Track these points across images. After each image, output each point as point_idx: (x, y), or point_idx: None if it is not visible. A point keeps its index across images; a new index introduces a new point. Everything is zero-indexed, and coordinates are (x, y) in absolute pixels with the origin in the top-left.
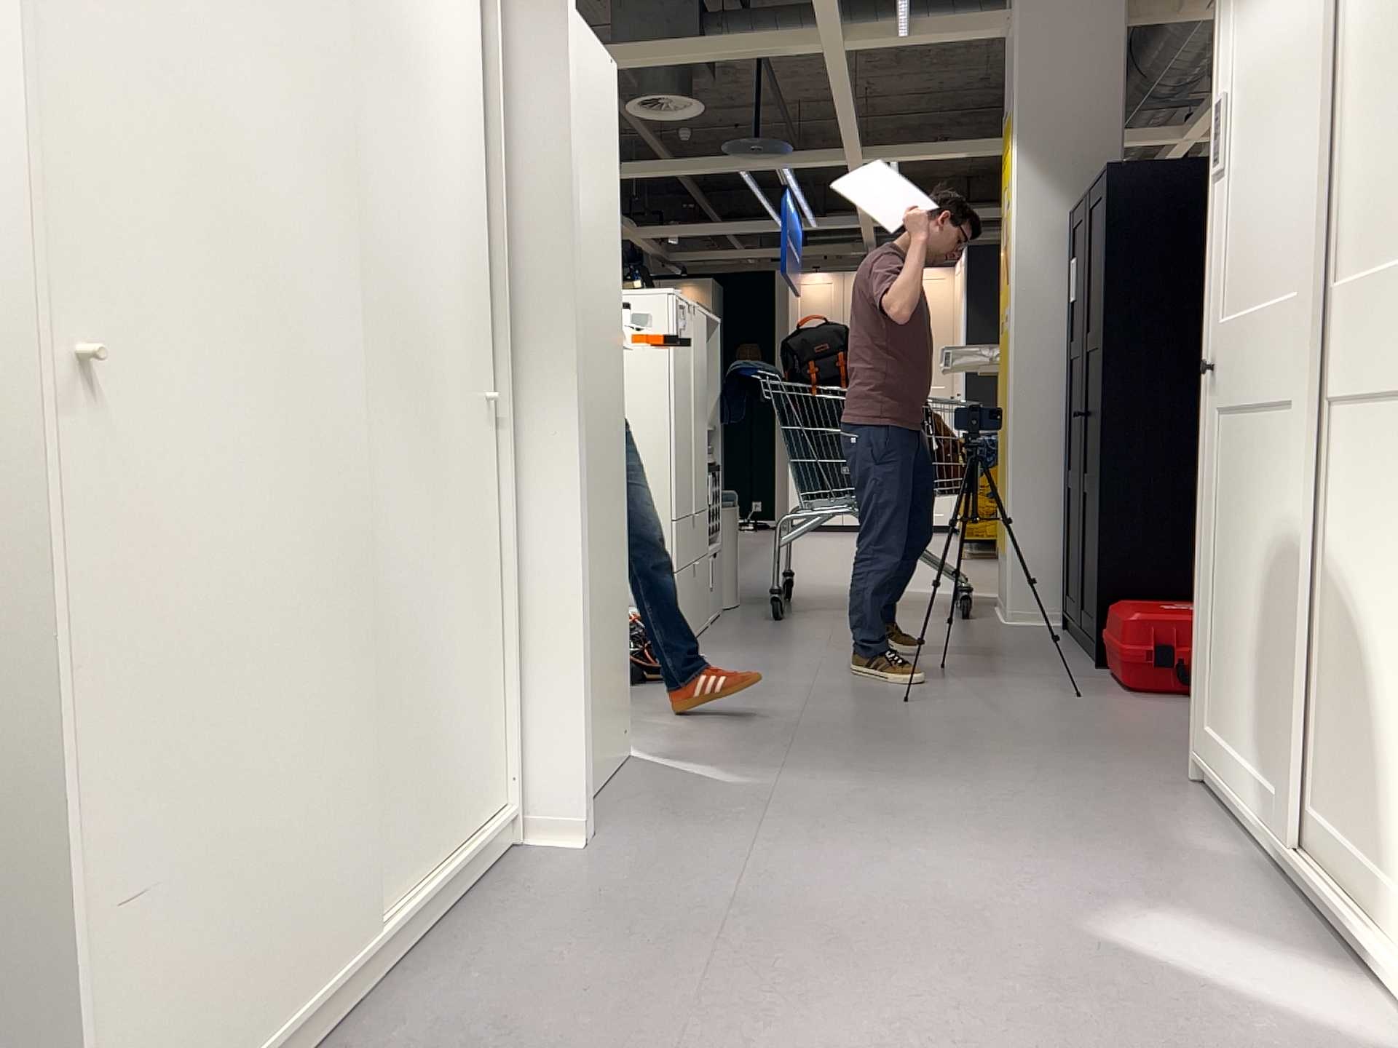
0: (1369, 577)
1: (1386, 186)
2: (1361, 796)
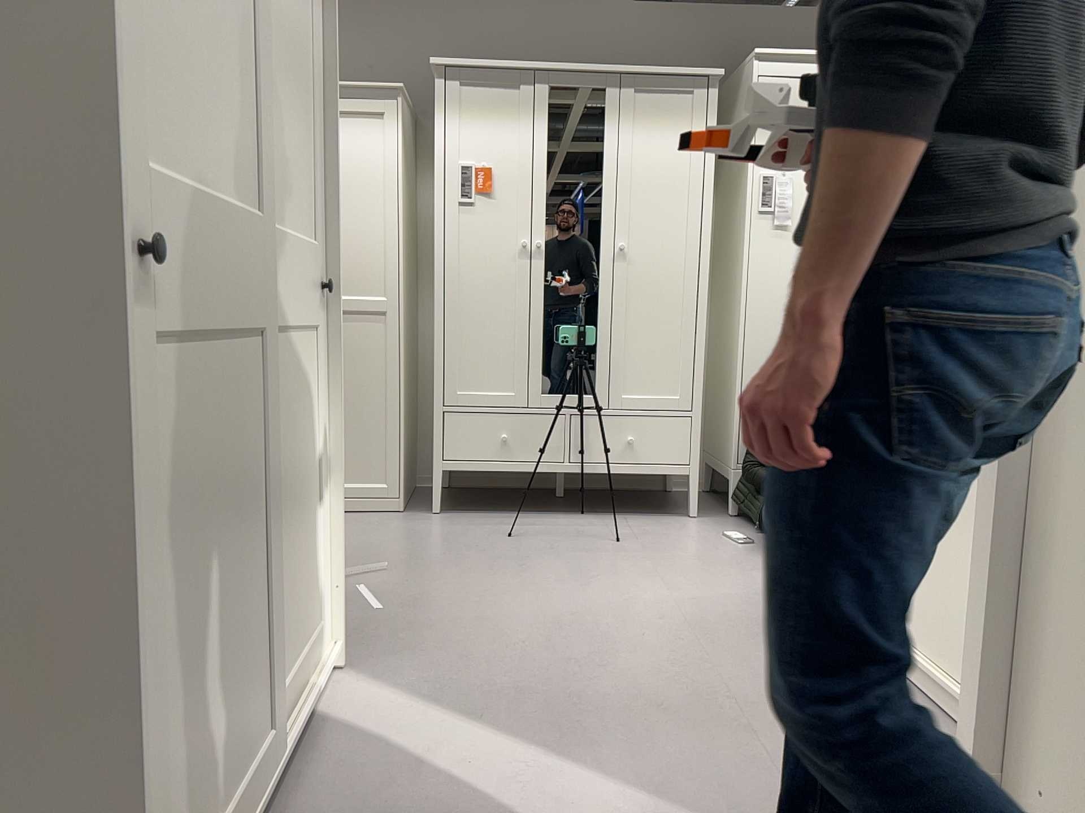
0: (288, 465)
1: (281, 170)
2: (292, 625)
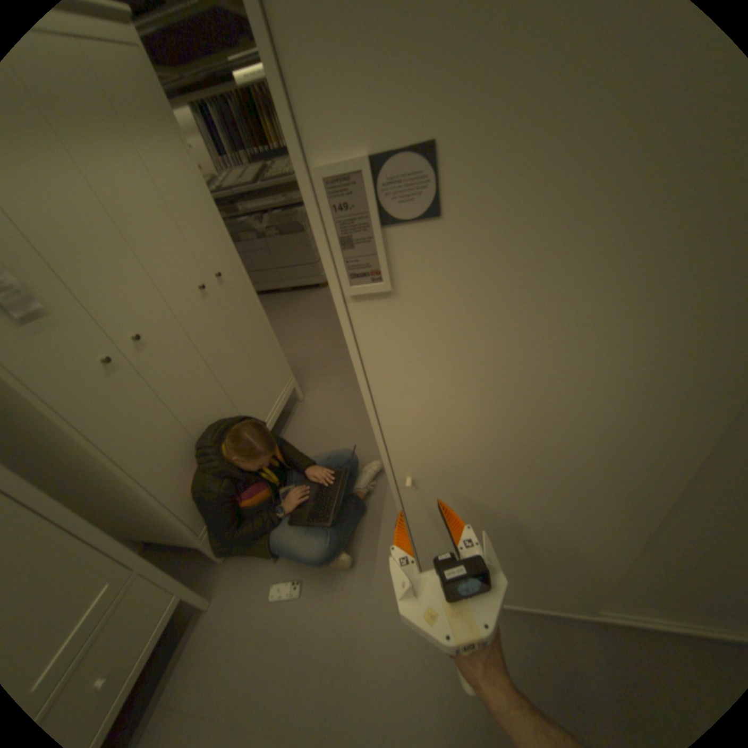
0: None
1: None
2: None
